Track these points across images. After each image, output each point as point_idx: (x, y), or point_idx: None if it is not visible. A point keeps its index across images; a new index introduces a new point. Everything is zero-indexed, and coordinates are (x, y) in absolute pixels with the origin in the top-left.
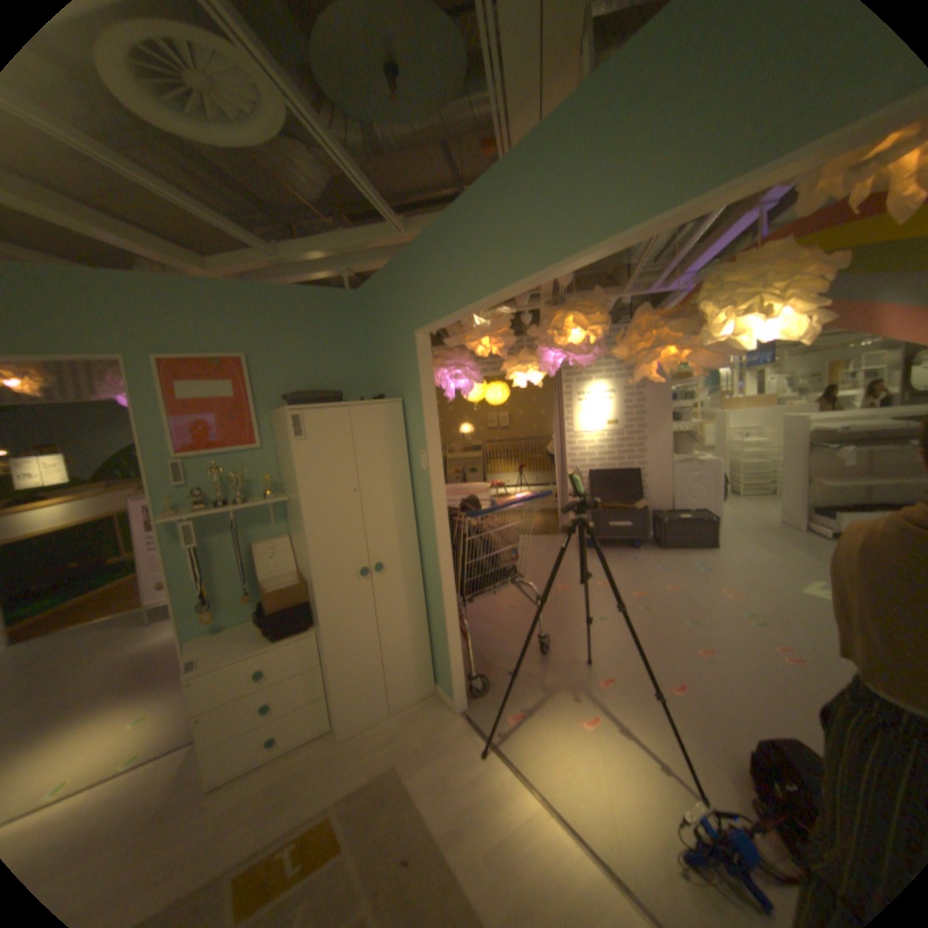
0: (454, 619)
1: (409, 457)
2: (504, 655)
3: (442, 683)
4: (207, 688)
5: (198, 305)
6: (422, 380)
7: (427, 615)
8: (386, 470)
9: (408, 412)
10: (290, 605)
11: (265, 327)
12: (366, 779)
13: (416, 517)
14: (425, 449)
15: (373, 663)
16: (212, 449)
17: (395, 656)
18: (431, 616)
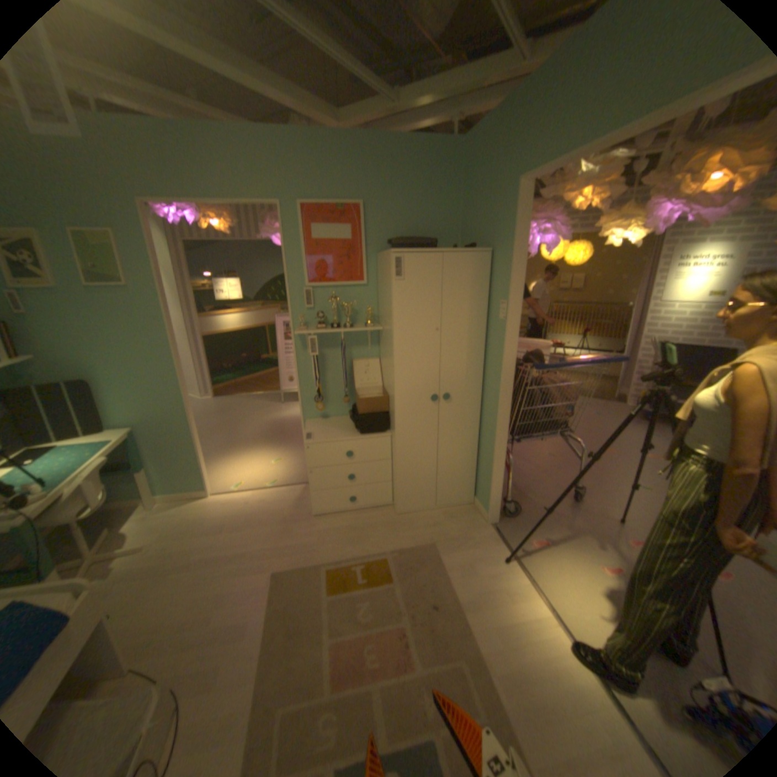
0: (502, 452)
1: (488, 305)
2: (538, 492)
3: (481, 498)
4: (318, 453)
5: (331, 156)
6: (517, 229)
7: (478, 443)
8: (465, 315)
9: (496, 262)
10: (375, 410)
11: (380, 176)
12: (414, 545)
13: (484, 361)
14: (506, 299)
15: (430, 468)
16: (333, 282)
17: (447, 467)
18: (482, 445)
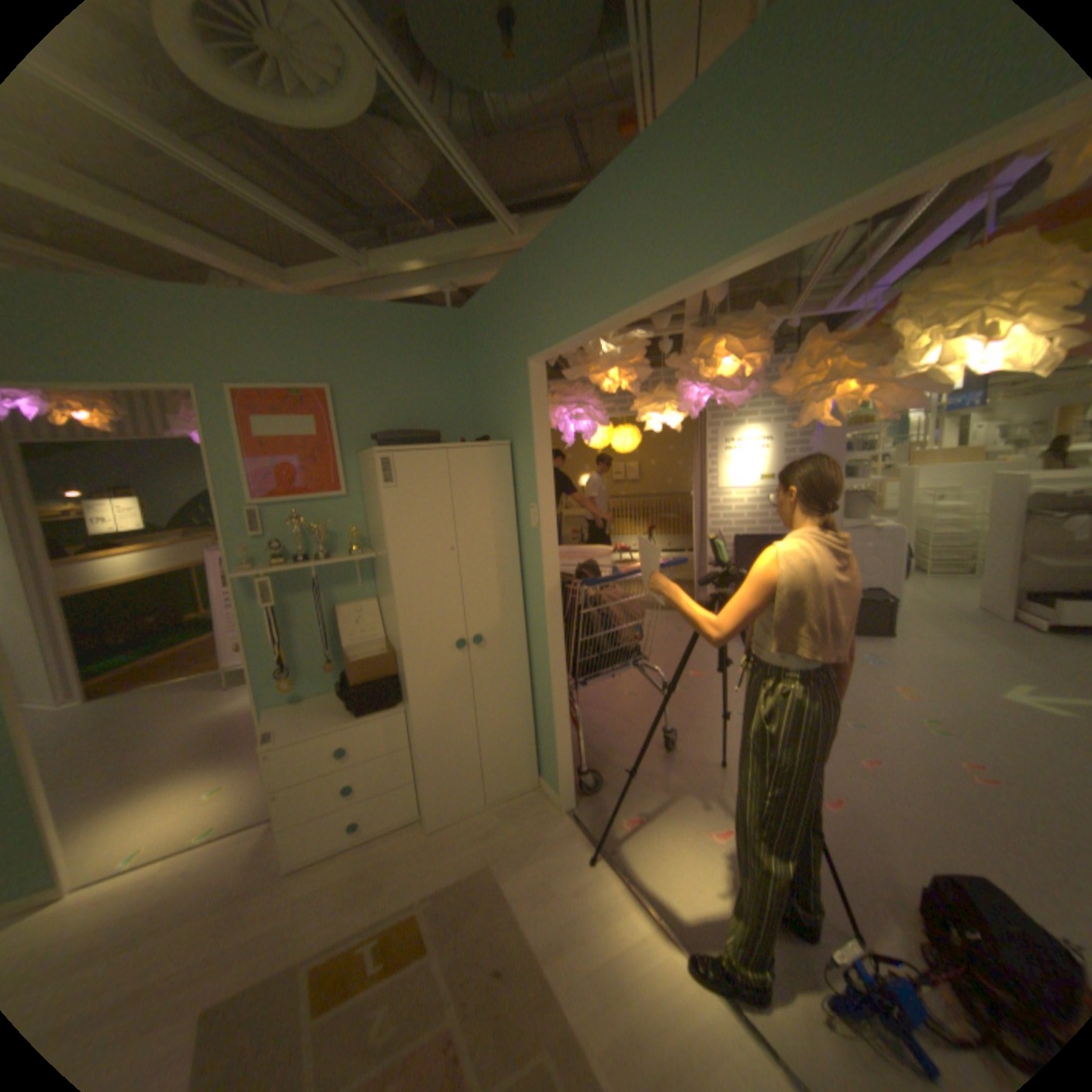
0: (563, 704)
1: (517, 511)
2: (621, 749)
3: (548, 776)
4: (285, 763)
5: (277, 327)
6: (535, 419)
7: (532, 697)
8: (489, 526)
9: (517, 457)
10: (377, 677)
11: (353, 353)
12: (457, 877)
13: (522, 583)
14: (536, 502)
15: (469, 748)
16: (293, 495)
17: (494, 742)
18: (537, 699)
